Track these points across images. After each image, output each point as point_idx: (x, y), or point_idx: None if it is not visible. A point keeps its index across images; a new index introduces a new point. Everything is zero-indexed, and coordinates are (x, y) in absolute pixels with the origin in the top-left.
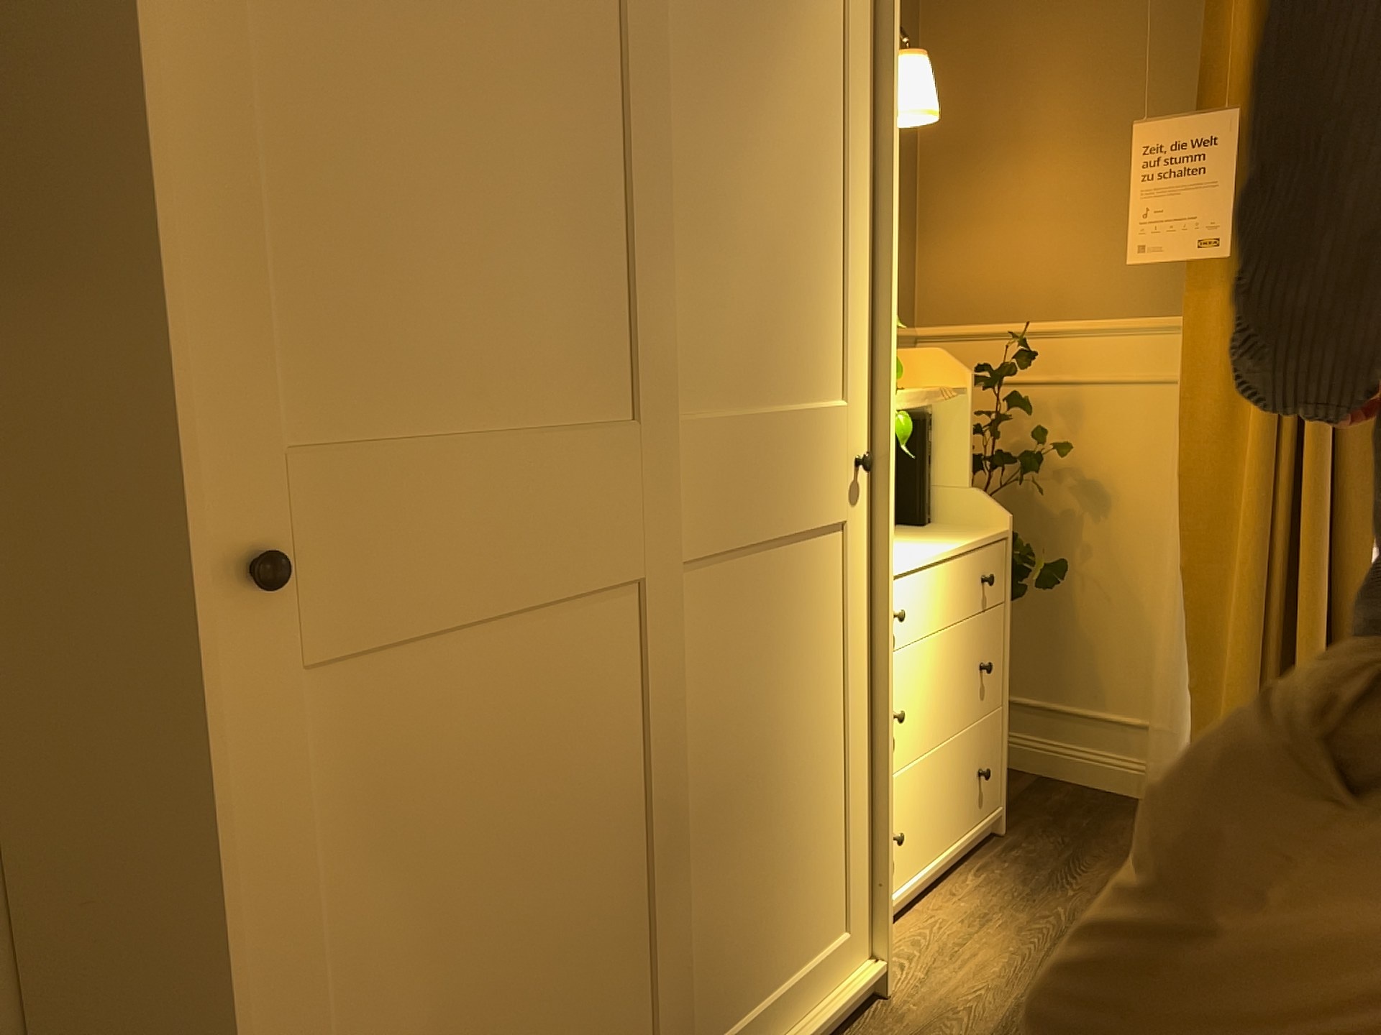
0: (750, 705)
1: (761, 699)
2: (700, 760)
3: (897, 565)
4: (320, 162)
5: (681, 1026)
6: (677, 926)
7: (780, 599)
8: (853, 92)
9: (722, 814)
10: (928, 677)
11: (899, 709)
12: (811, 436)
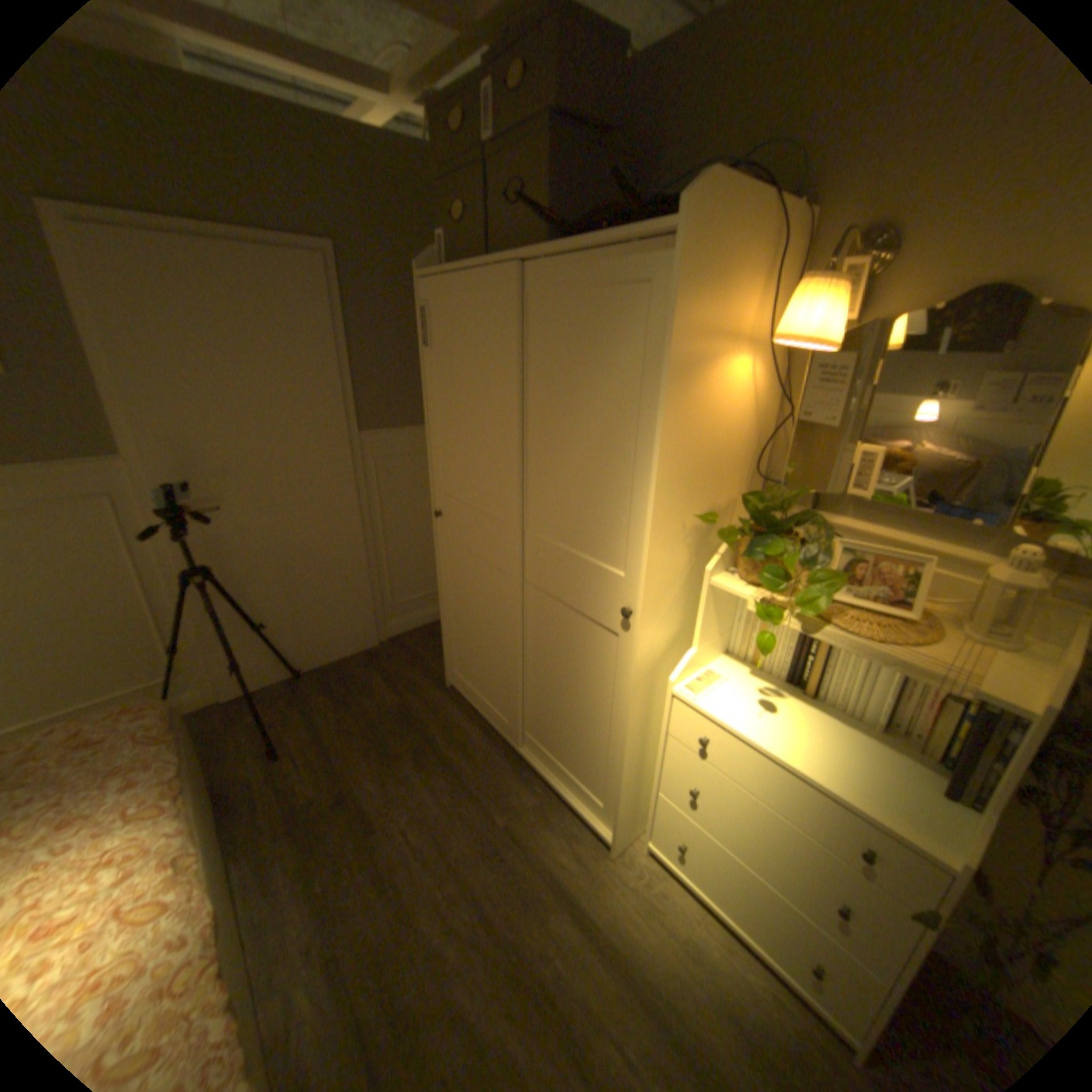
0: (556, 658)
1: (562, 662)
2: (534, 653)
3: (734, 726)
4: (443, 431)
5: (513, 714)
6: (513, 685)
7: (574, 633)
8: (649, 386)
9: (542, 681)
10: (753, 827)
11: (693, 794)
12: (596, 576)
